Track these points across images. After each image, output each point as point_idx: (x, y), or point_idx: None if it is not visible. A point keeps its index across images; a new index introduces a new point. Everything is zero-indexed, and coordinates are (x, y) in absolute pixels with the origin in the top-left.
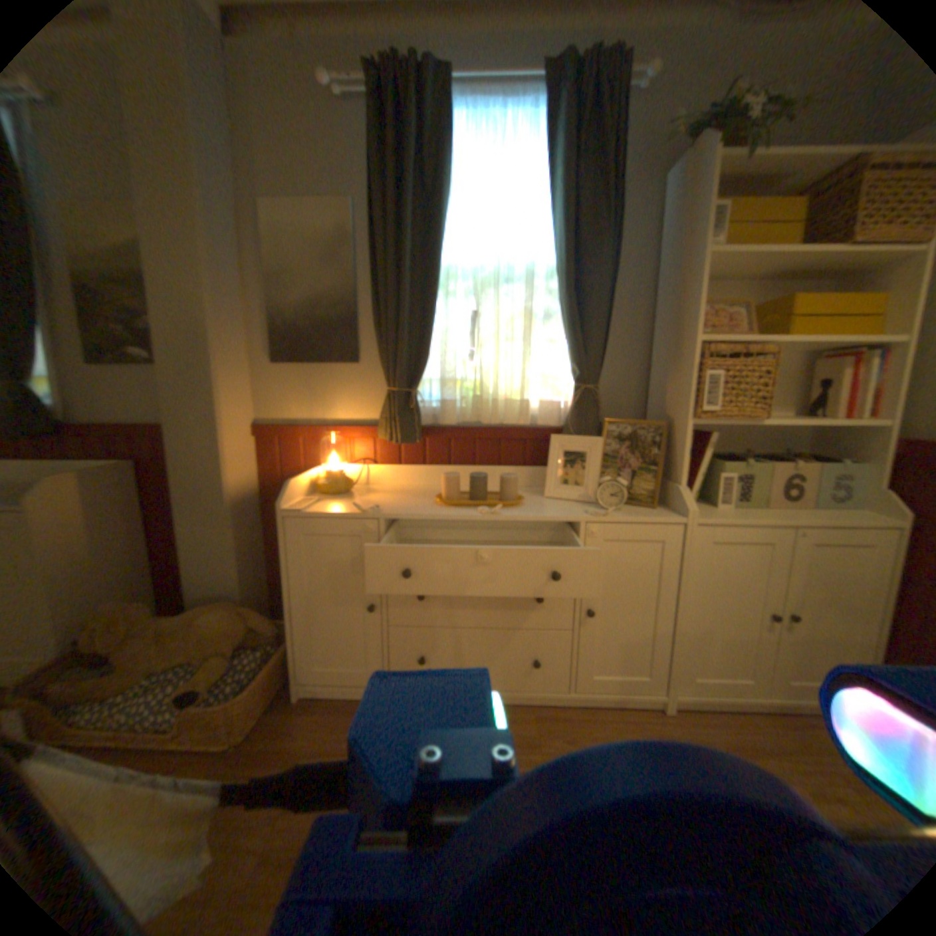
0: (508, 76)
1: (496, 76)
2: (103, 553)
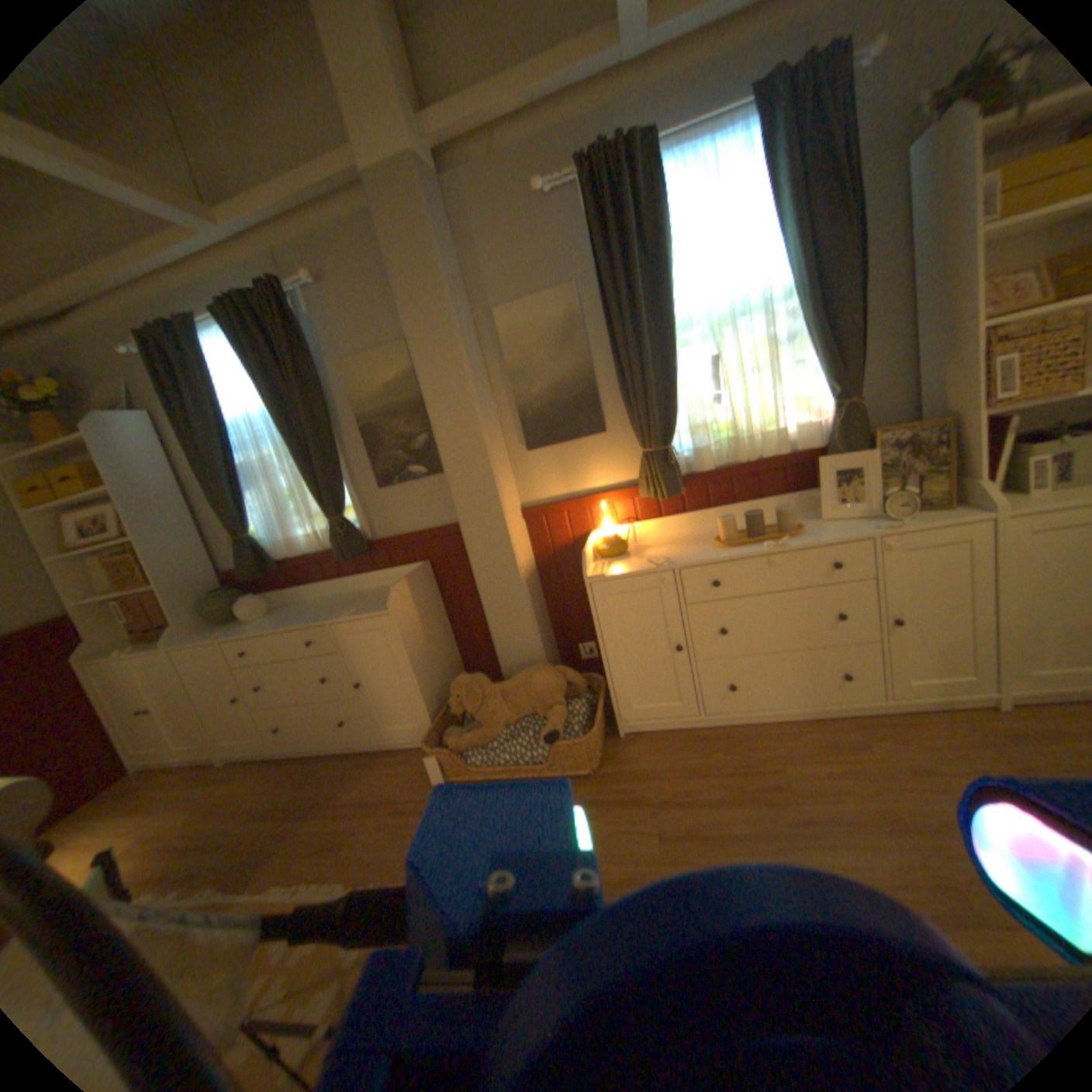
0: (714, 114)
1: (701, 119)
2: (432, 638)
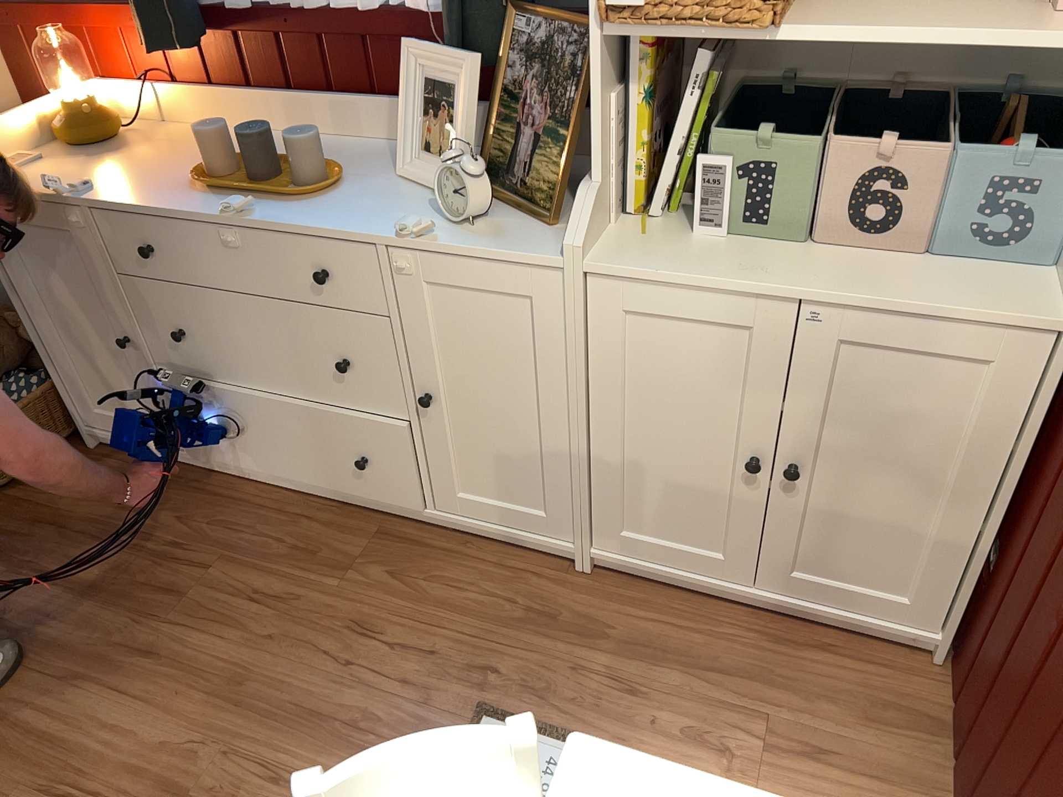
0: None
1: None
2: None
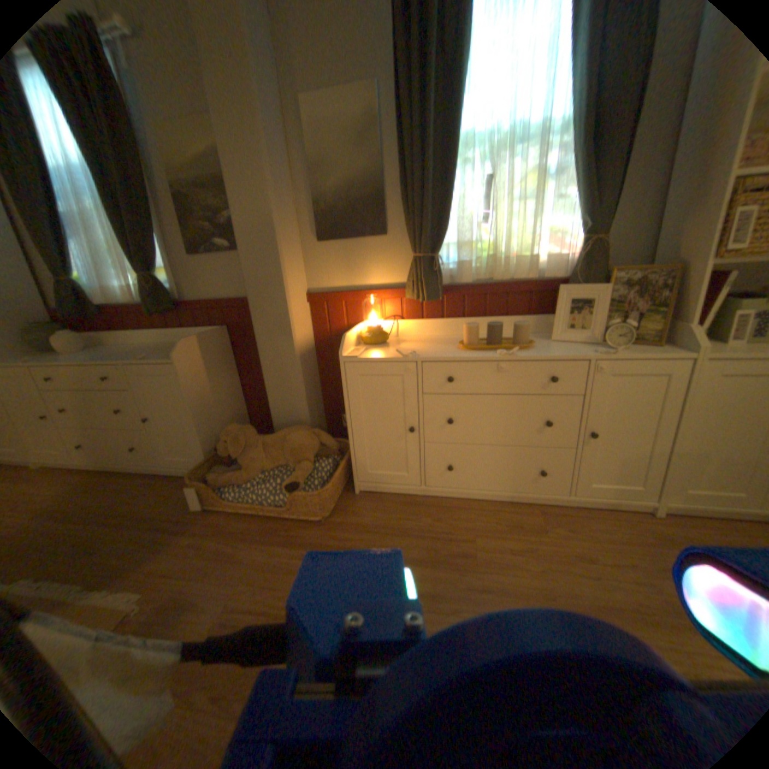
0: None
1: None
2: (220, 391)
